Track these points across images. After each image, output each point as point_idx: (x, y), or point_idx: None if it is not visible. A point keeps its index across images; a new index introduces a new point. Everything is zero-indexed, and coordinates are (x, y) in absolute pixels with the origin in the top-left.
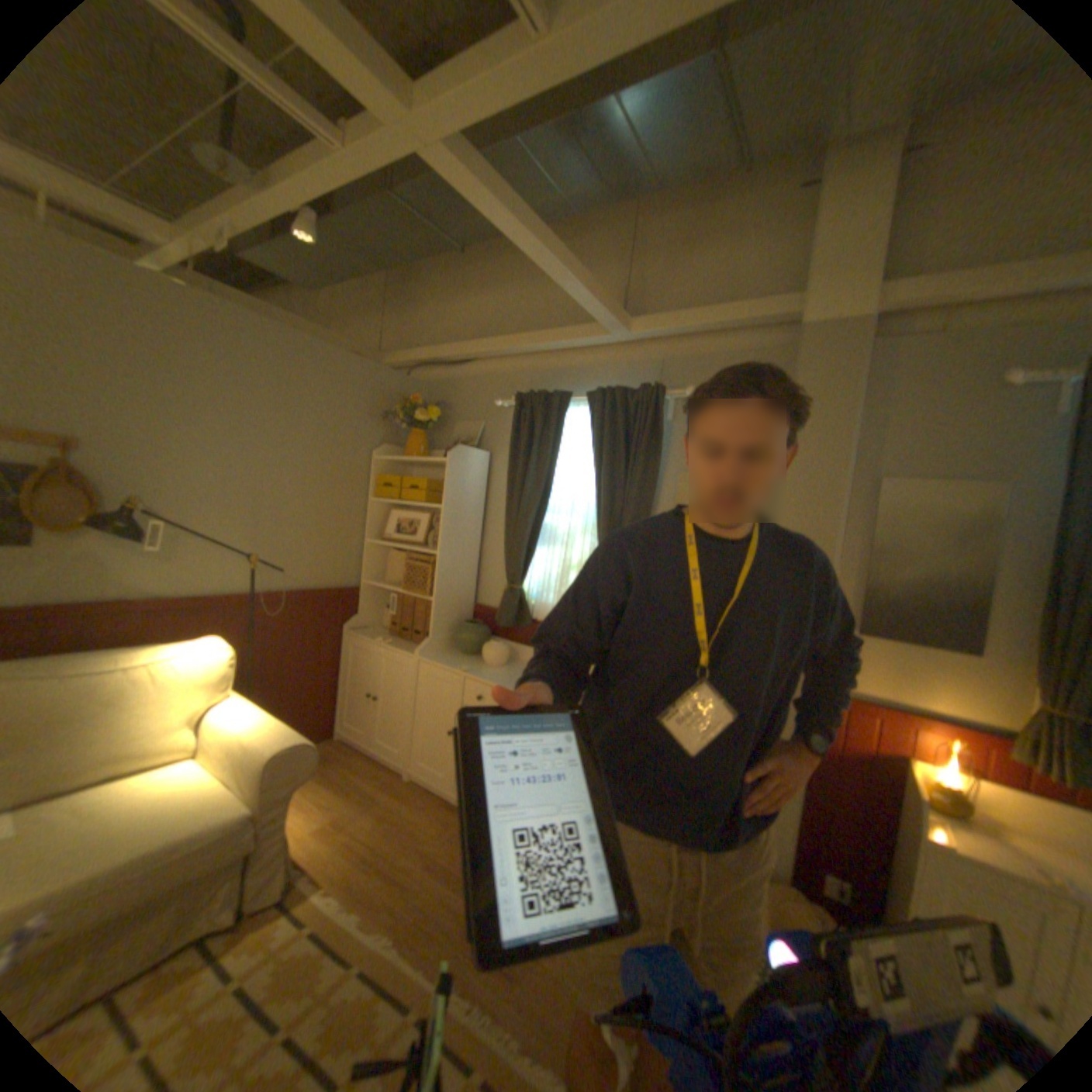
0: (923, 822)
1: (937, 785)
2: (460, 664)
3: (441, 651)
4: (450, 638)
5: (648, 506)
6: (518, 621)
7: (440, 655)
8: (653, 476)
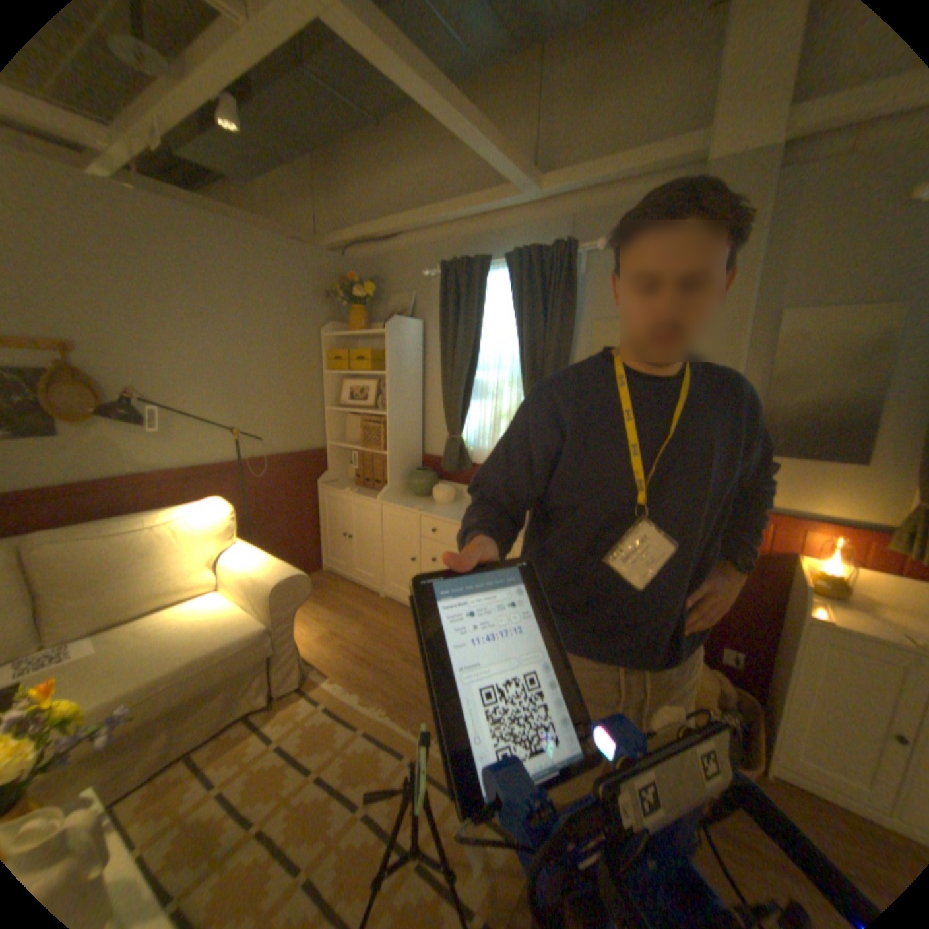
0: (807, 604)
1: (821, 574)
2: (415, 505)
3: (398, 495)
4: (404, 484)
5: (566, 356)
6: (460, 466)
7: (397, 498)
8: (569, 328)
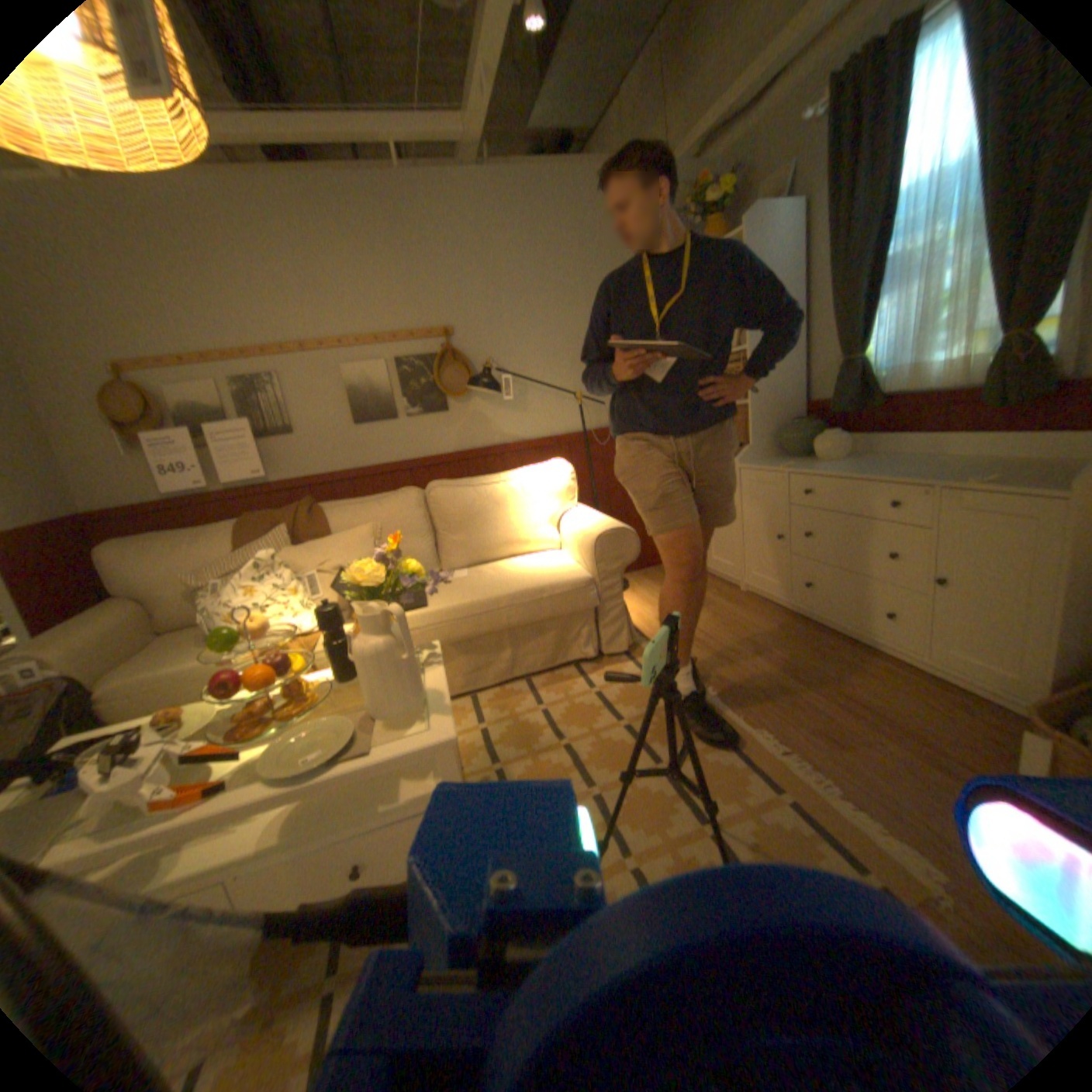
0: None
1: None
2: (786, 463)
3: (766, 456)
4: (776, 442)
5: None
6: (864, 402)
7: (765, 460)
8: None
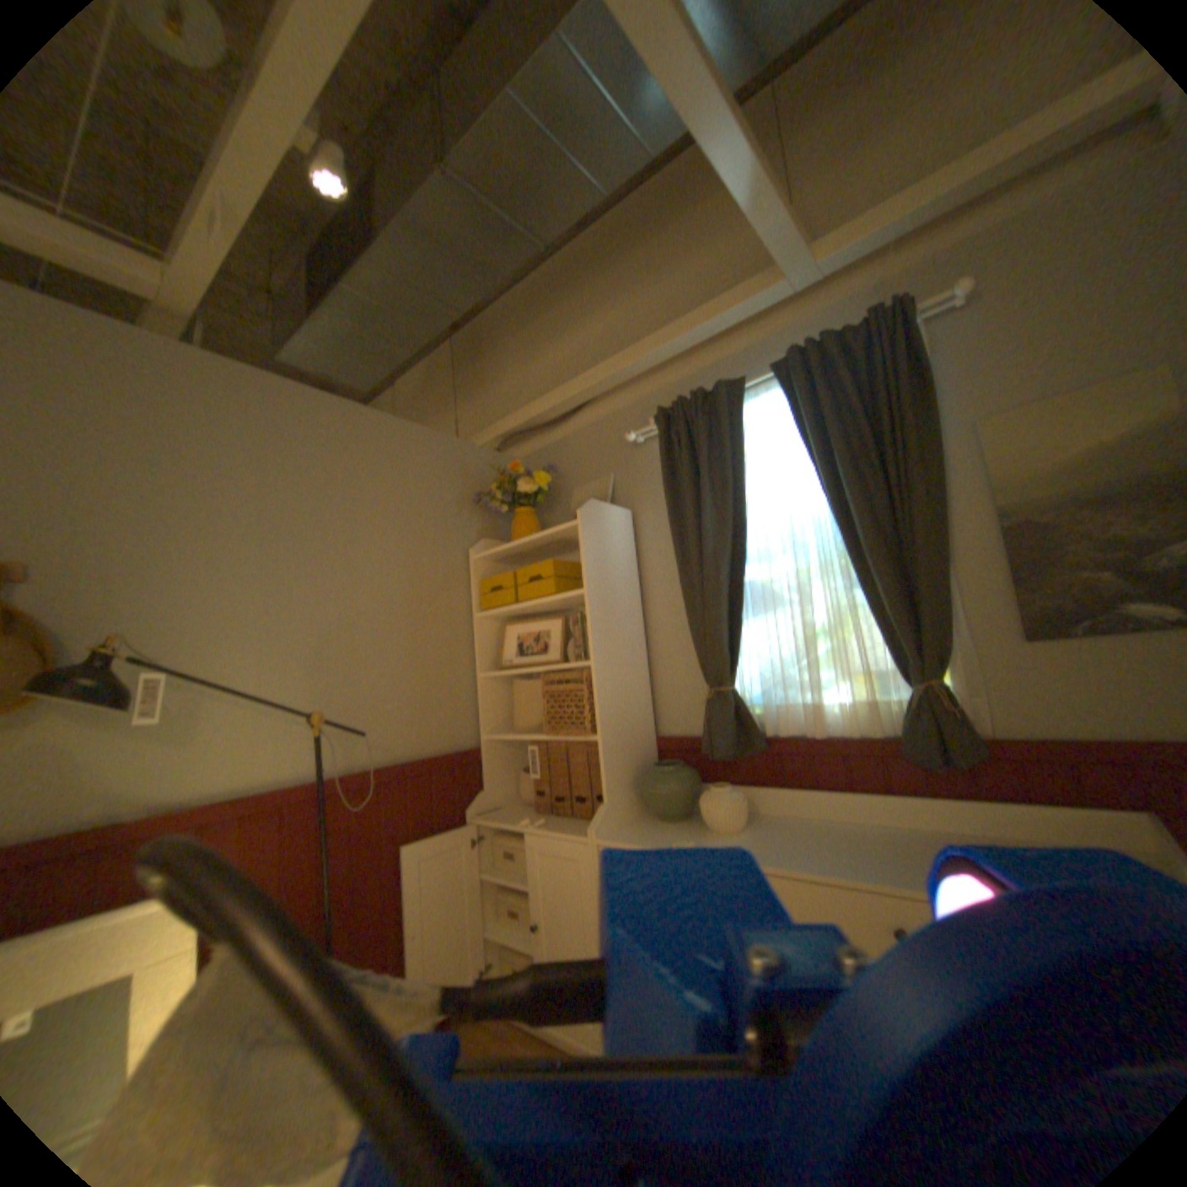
0: None
1: None
2: (670, 838)
3: (627, 821)
4: (635, 797)
5: (942, 487)
6: (743, 746)
7: (627, 827)
8: (935, 438)
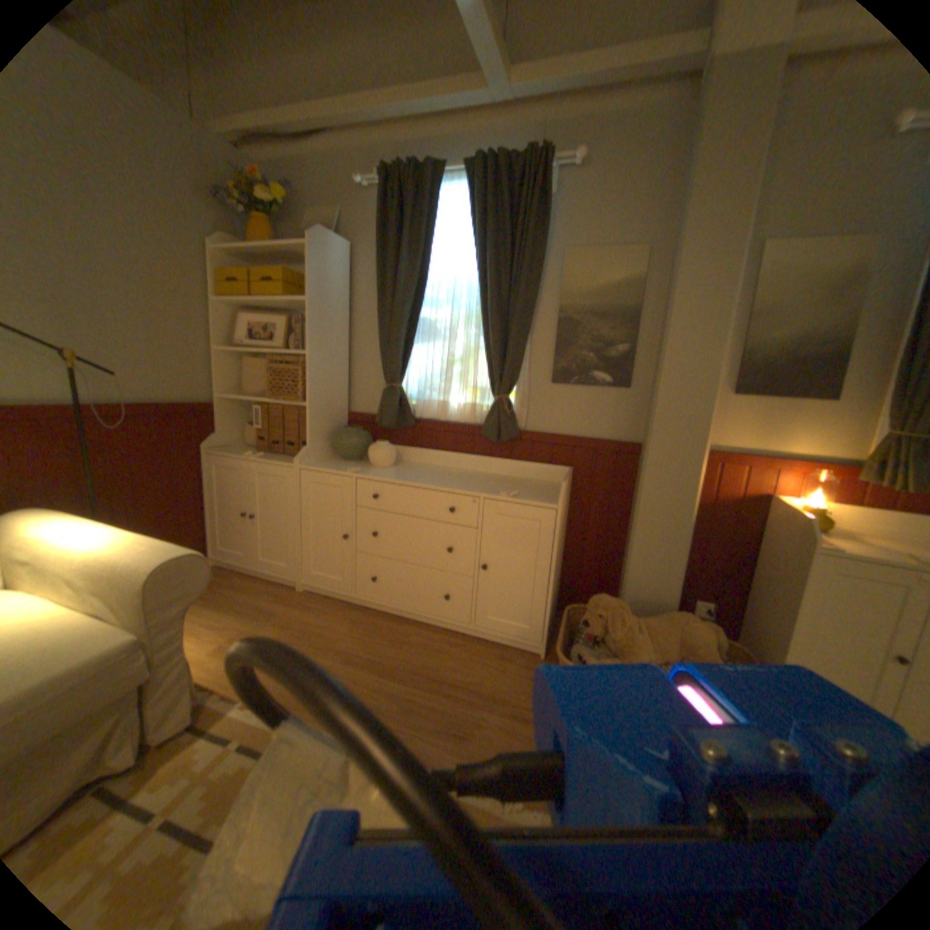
0: (813, 535)
1: (806, 510)
2: (346, 467)
3: (321, 459)
4: (328, 446)
5: (537, 286)
6: (400, 422)
7: (320, 462)
8: (541, 253)
